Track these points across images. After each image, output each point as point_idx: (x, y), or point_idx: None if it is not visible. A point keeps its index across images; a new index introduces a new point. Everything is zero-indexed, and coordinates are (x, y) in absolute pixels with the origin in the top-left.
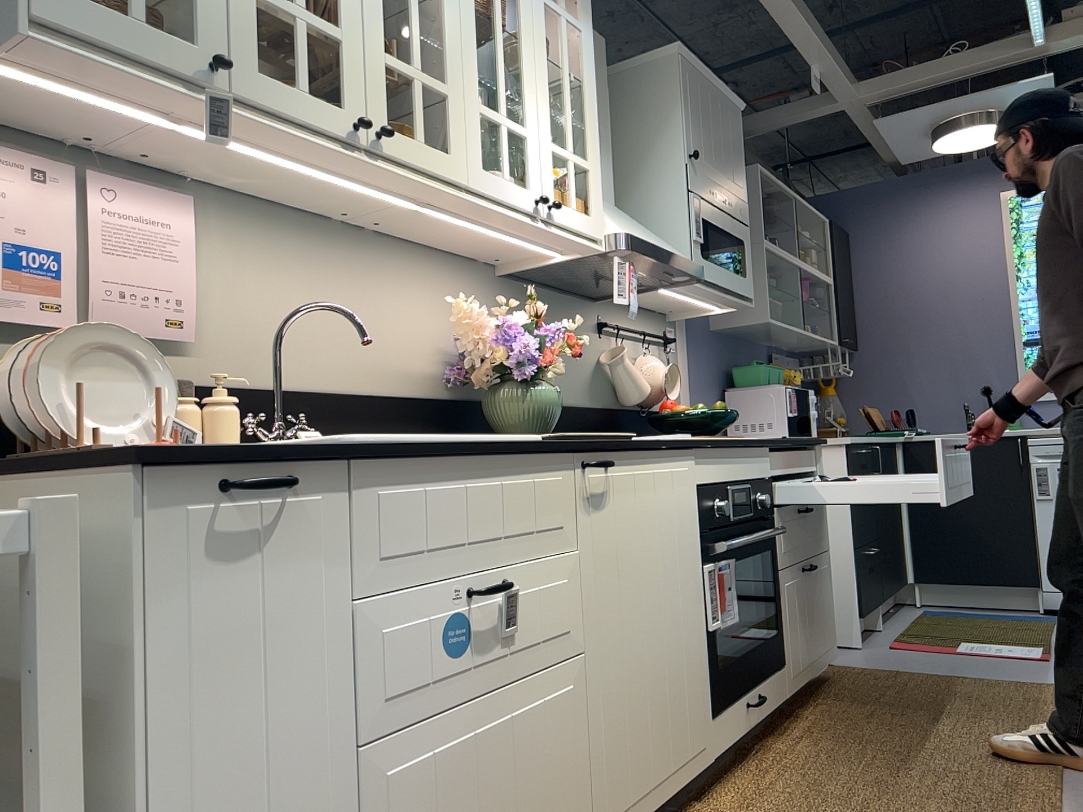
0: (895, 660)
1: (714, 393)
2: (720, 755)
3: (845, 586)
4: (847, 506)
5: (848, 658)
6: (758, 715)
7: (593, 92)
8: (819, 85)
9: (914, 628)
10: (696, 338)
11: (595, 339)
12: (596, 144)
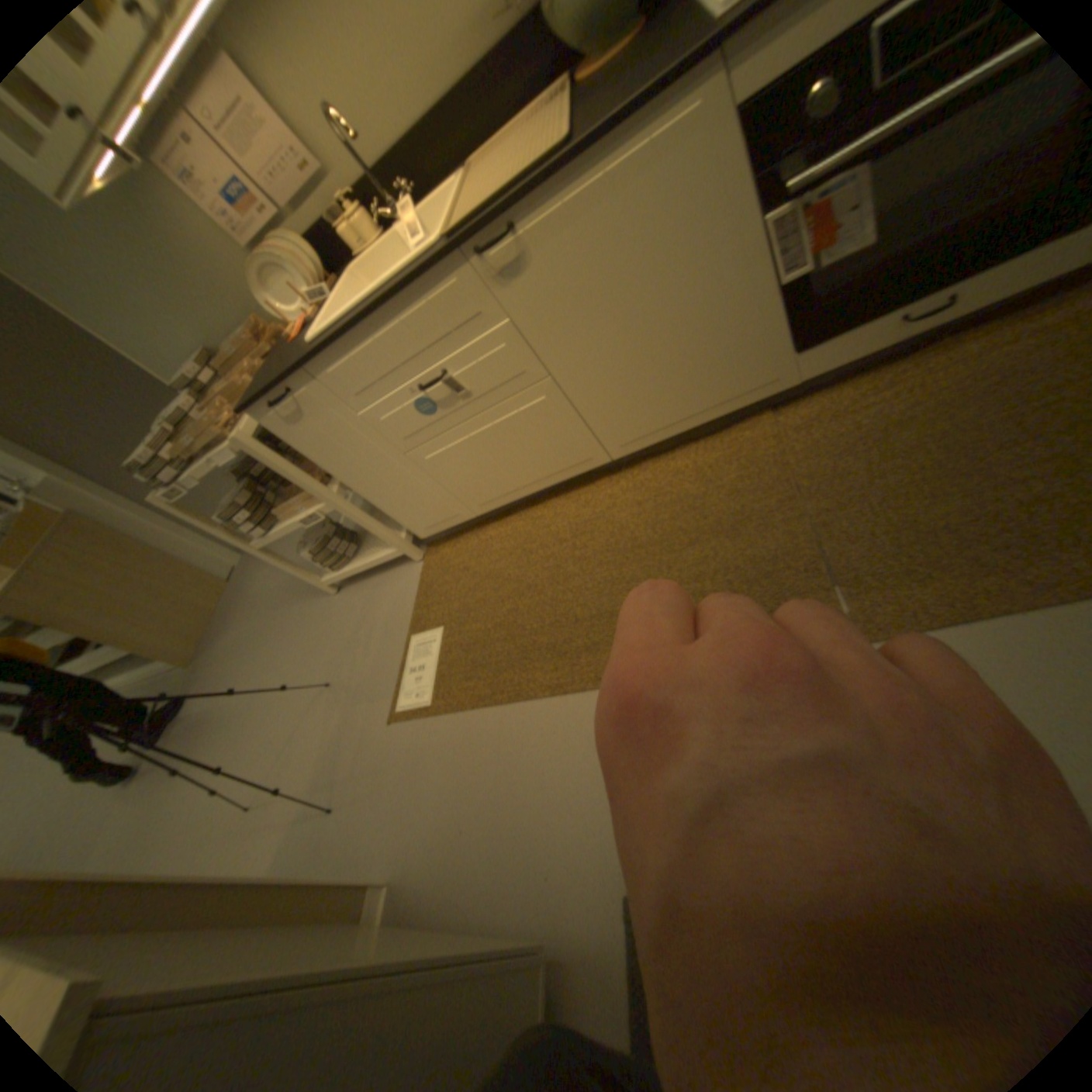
0: None
1: None
2: (817, 375)
3: None
4: None
5: None
6: (940, 317)
7: None
8: None
9: None
10: None
11: None
12: None
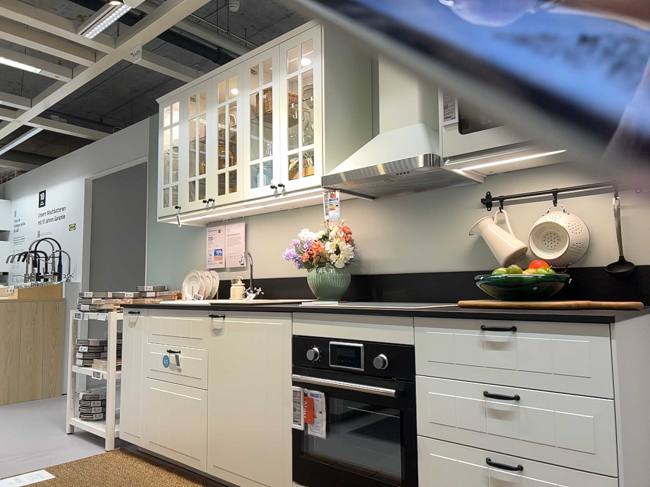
0: None
1: None
2: None
3: None
4: None
5: None
6: None
7: (318, 98)
8: None
9: None
10: None
11: (475, 214)
12: (318, 128)
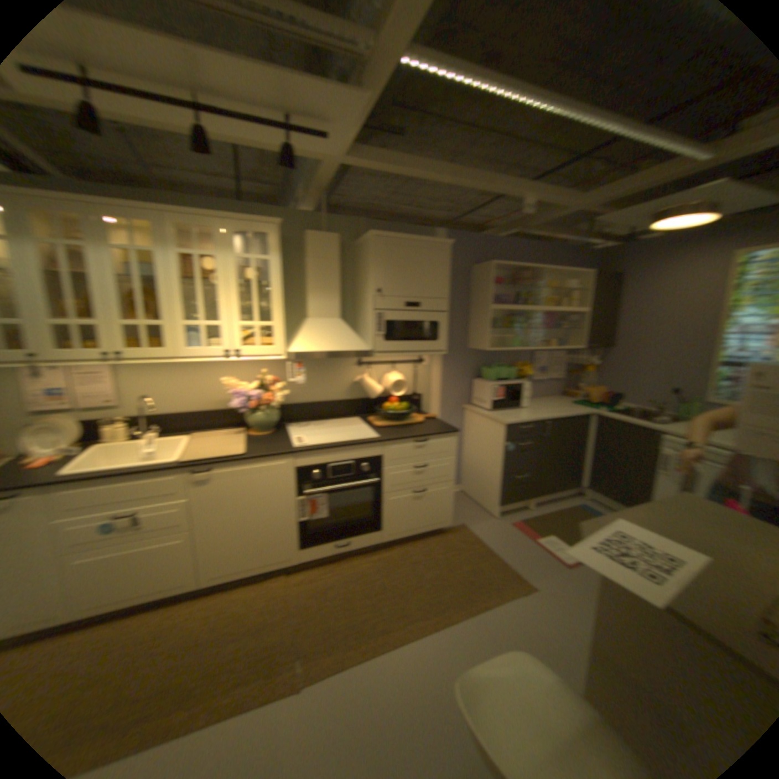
0: (498, 534)
1: (464, 380)
2: (307, 561)
3: (497, 490)
4: (503, 454)
5: (481, 524)
6: (347, 549)
7: (280, 287)
8: (533, 207)
9: (549, 517)
10: (450, 355)
11: (355, 369)
12: (281, 312)
